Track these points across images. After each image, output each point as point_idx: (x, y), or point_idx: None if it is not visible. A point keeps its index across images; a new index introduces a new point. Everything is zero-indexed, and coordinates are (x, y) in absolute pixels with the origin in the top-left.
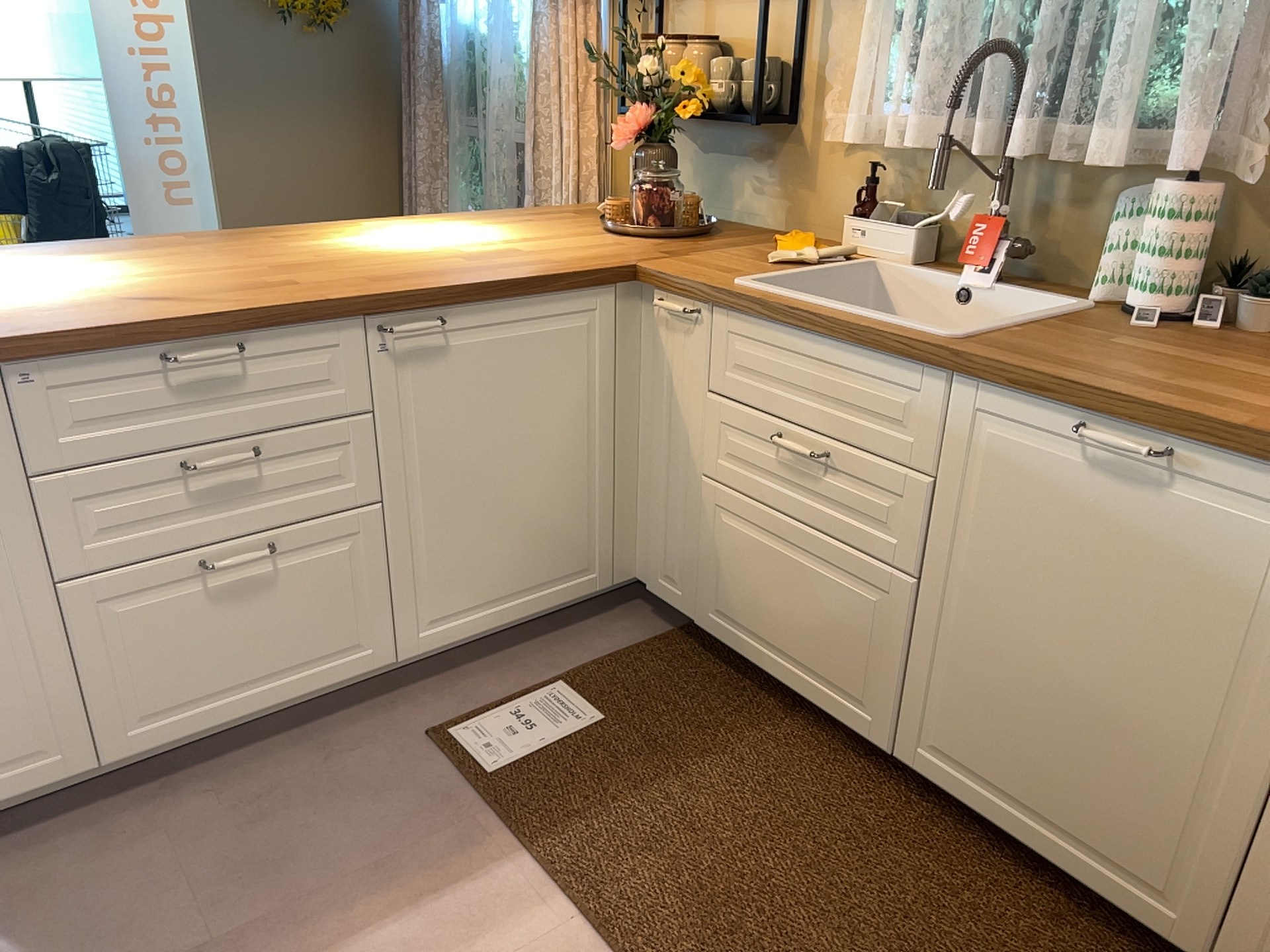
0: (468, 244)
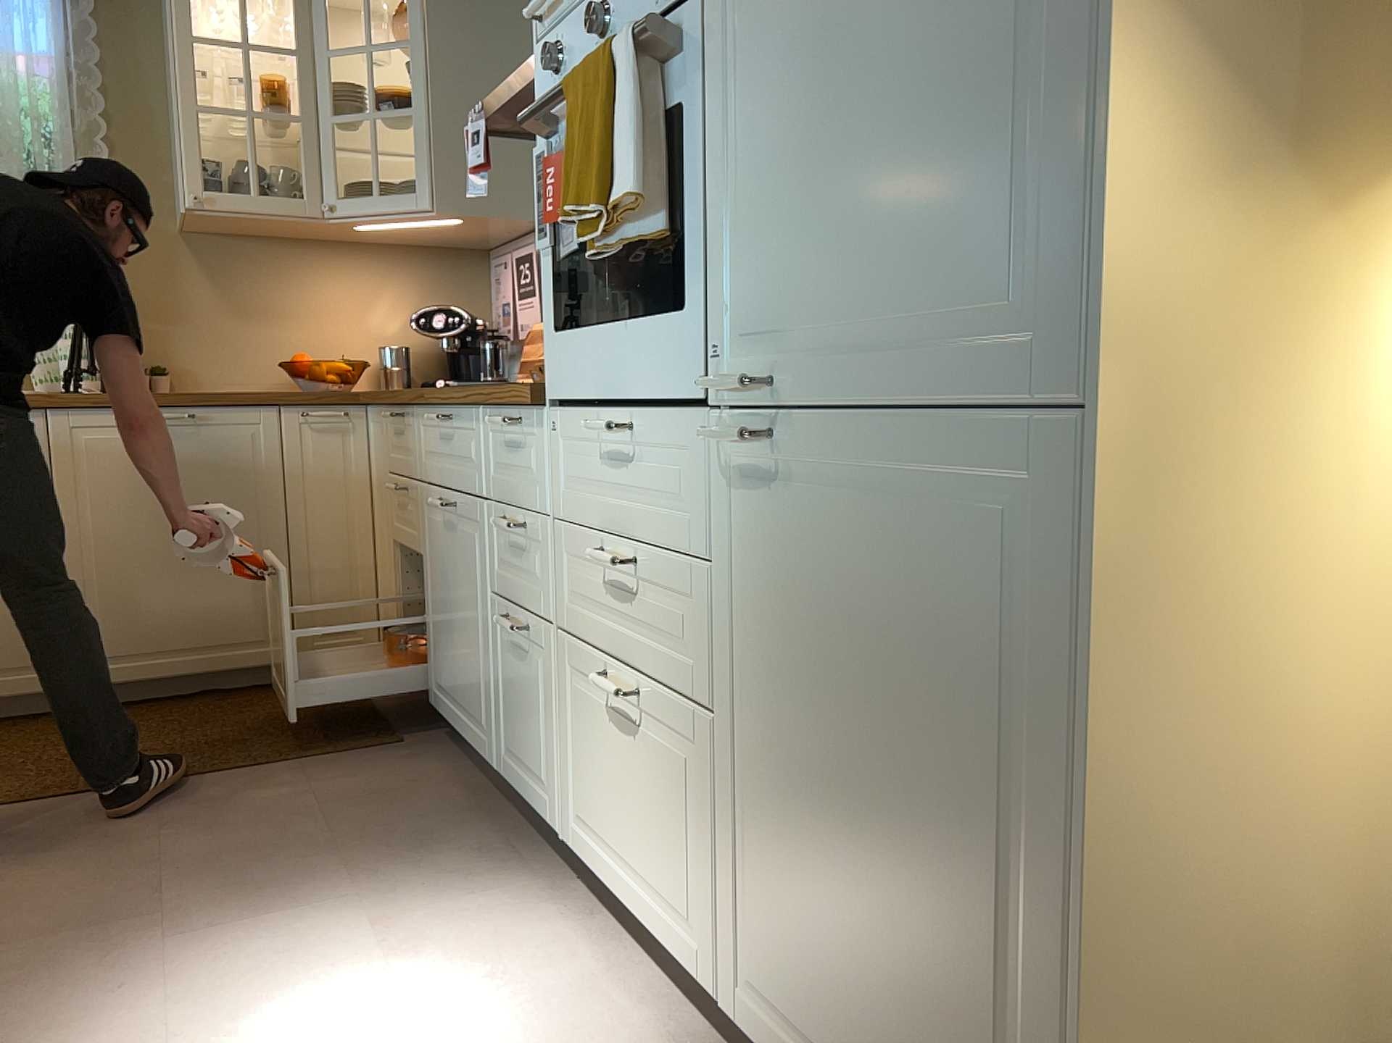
0: None
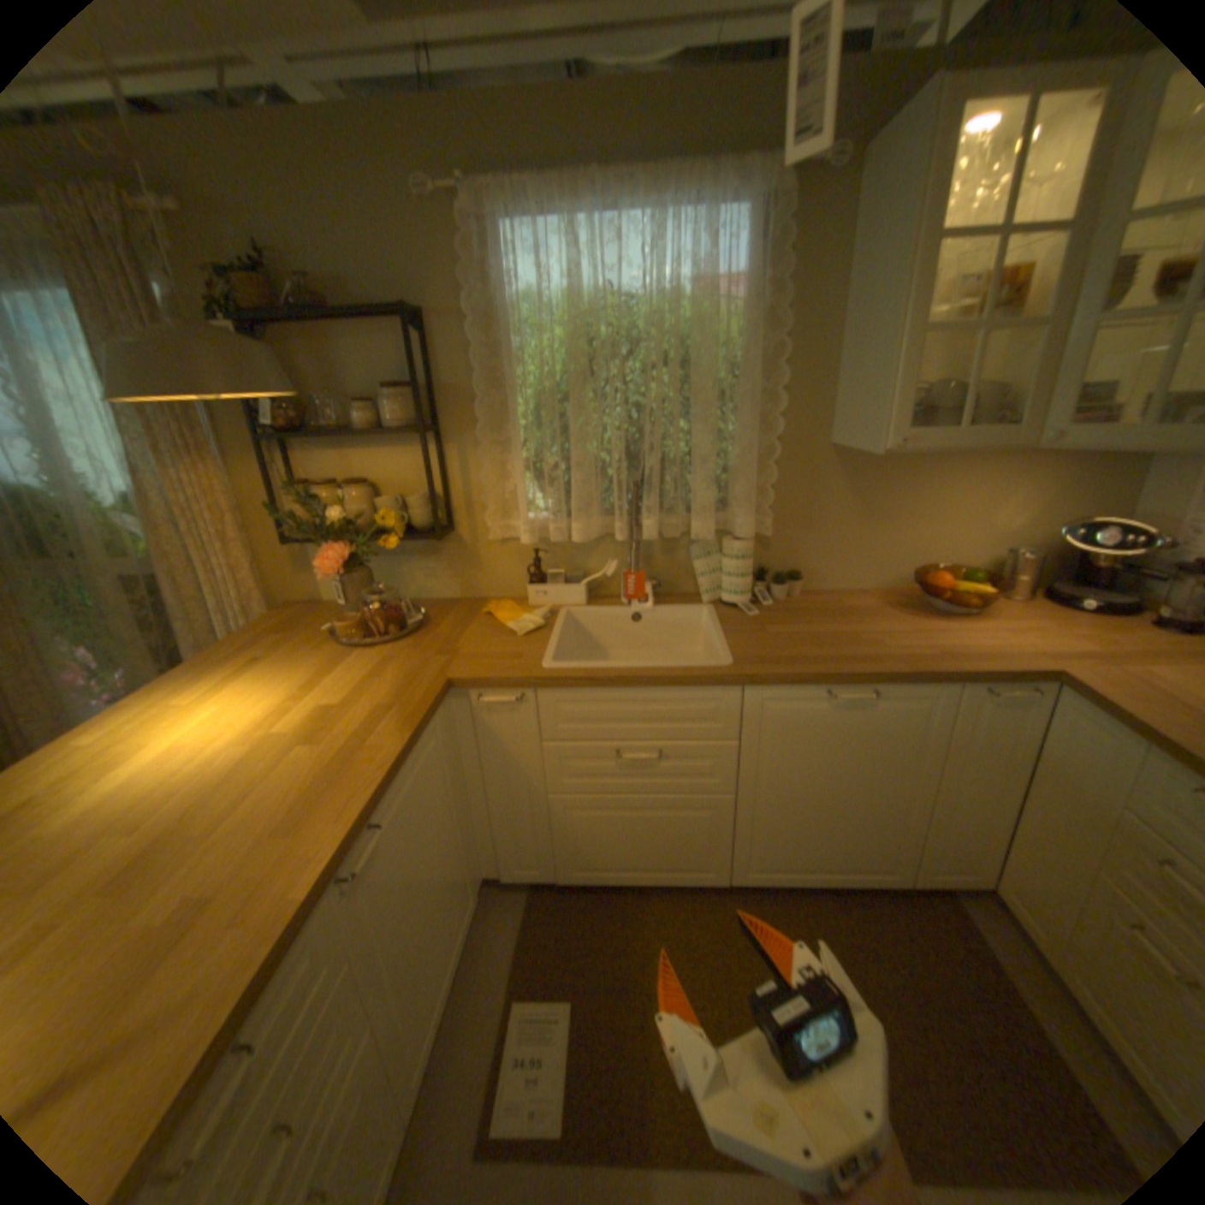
0: (265, 720)
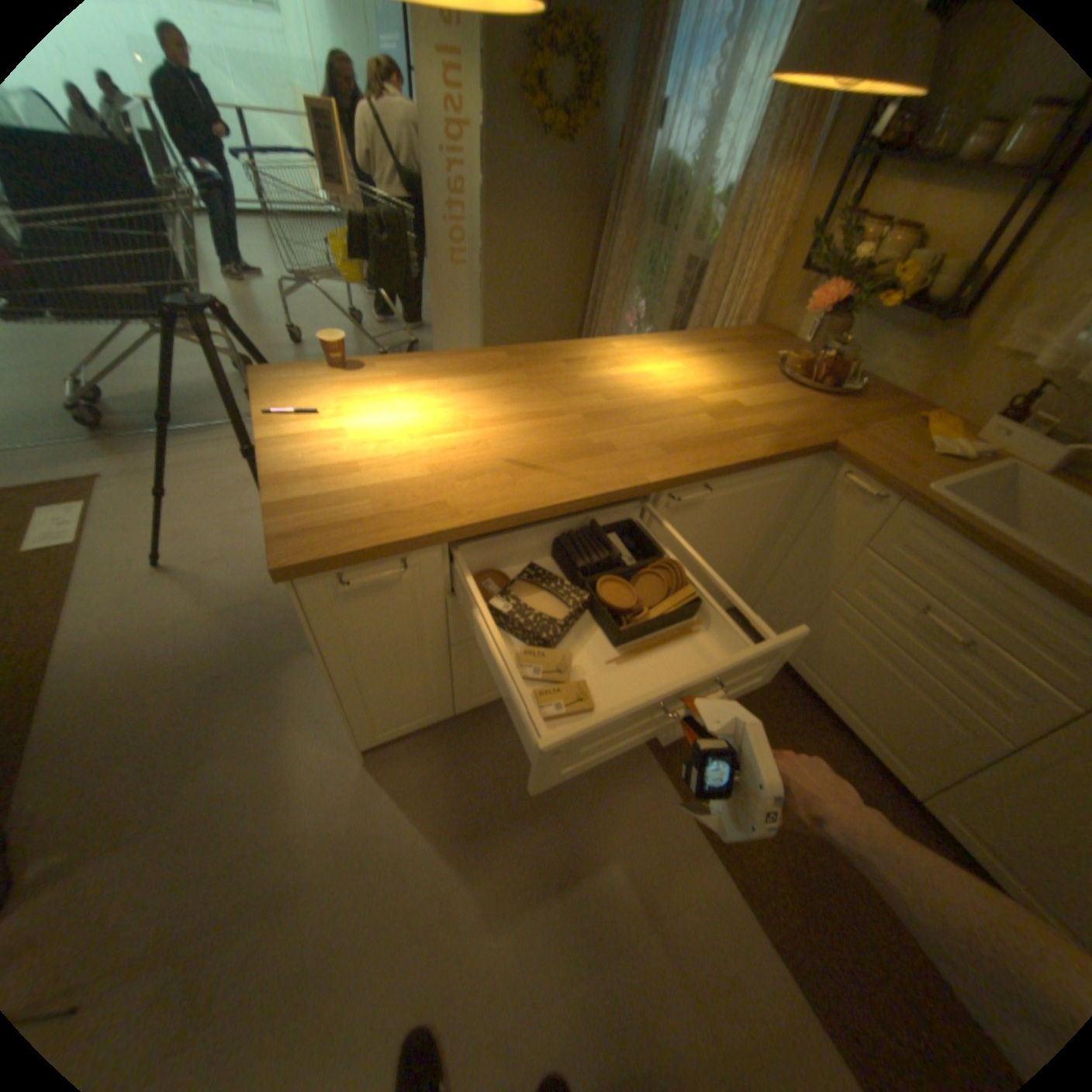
0: (700, 389)
